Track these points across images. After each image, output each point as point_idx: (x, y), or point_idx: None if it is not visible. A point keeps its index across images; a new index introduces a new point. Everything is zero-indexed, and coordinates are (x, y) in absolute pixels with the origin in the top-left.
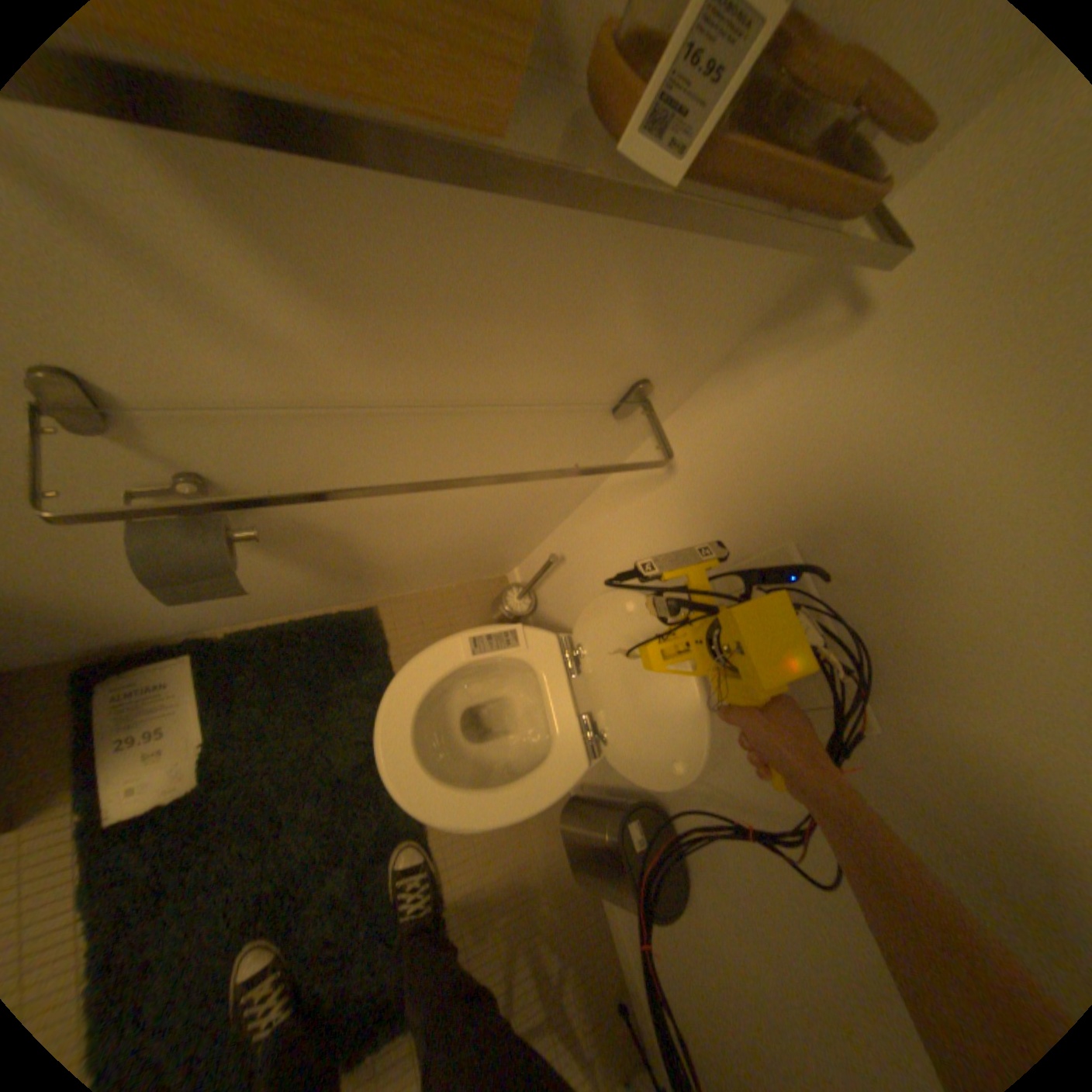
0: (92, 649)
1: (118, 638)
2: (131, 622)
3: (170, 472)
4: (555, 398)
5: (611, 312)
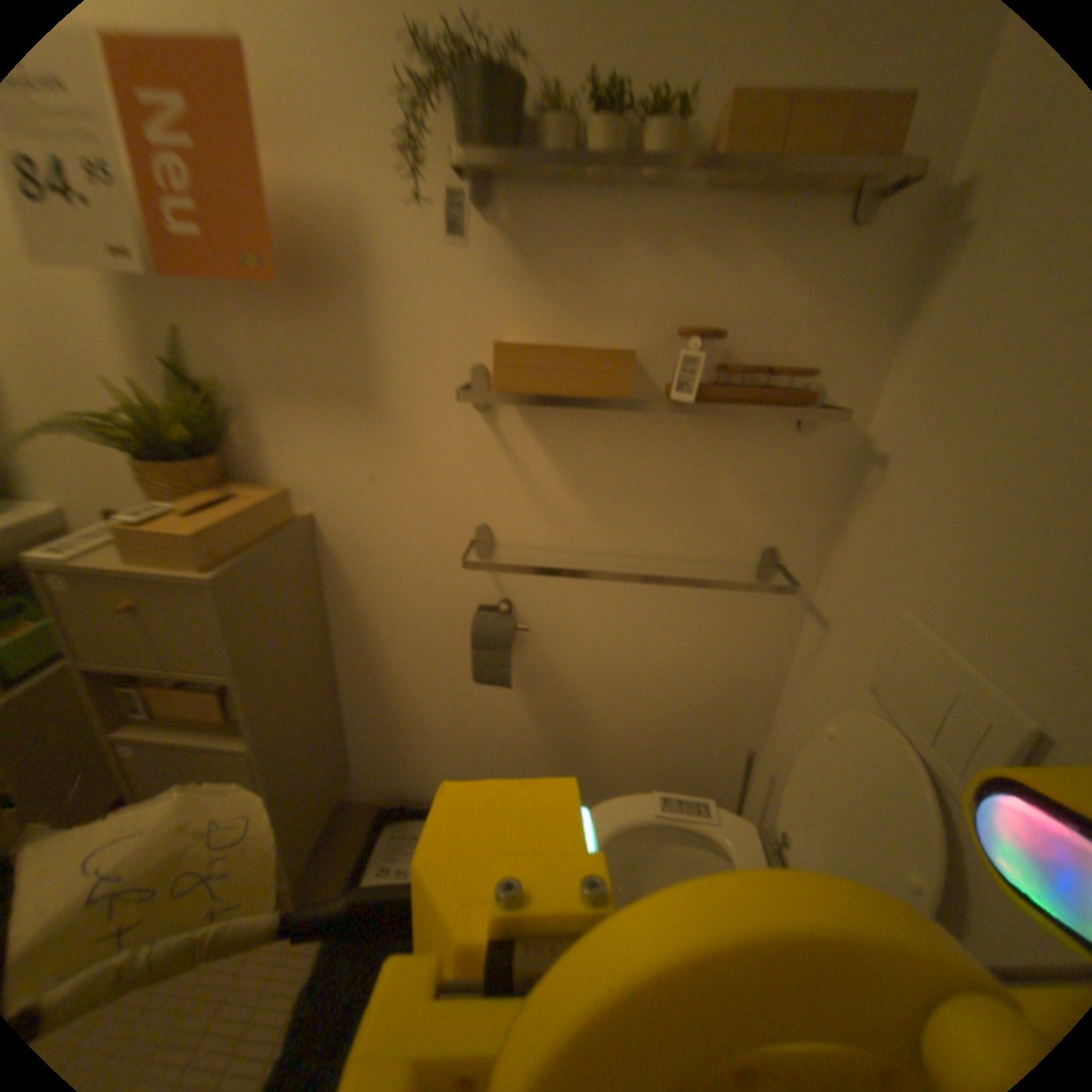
0: (397, 796)
1: (415, 787)
2: (430, 764)
3: (501, 597)
4: (710, 561)
5: (725, 495)
